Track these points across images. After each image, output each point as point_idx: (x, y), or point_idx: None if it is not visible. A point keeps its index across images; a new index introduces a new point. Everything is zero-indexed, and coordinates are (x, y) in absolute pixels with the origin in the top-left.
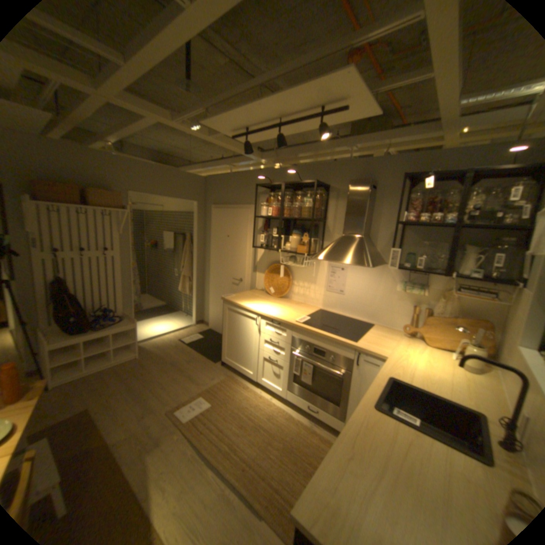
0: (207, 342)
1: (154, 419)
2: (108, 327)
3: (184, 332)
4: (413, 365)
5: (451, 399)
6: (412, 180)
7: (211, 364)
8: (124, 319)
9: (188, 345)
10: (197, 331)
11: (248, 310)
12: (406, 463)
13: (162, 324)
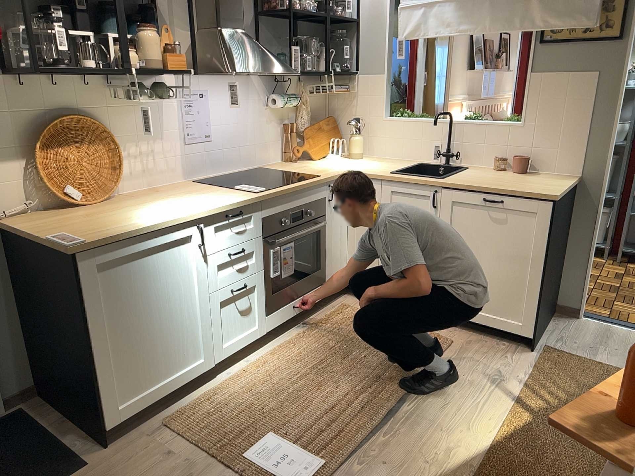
0: None
1: None
2: None
3: None
4: (359, 167)
5: (406, 166)
6: None
7: (86, 472)
8: None
9: None
10: None
11: (172, 227)
12: (487, 178)
13: None
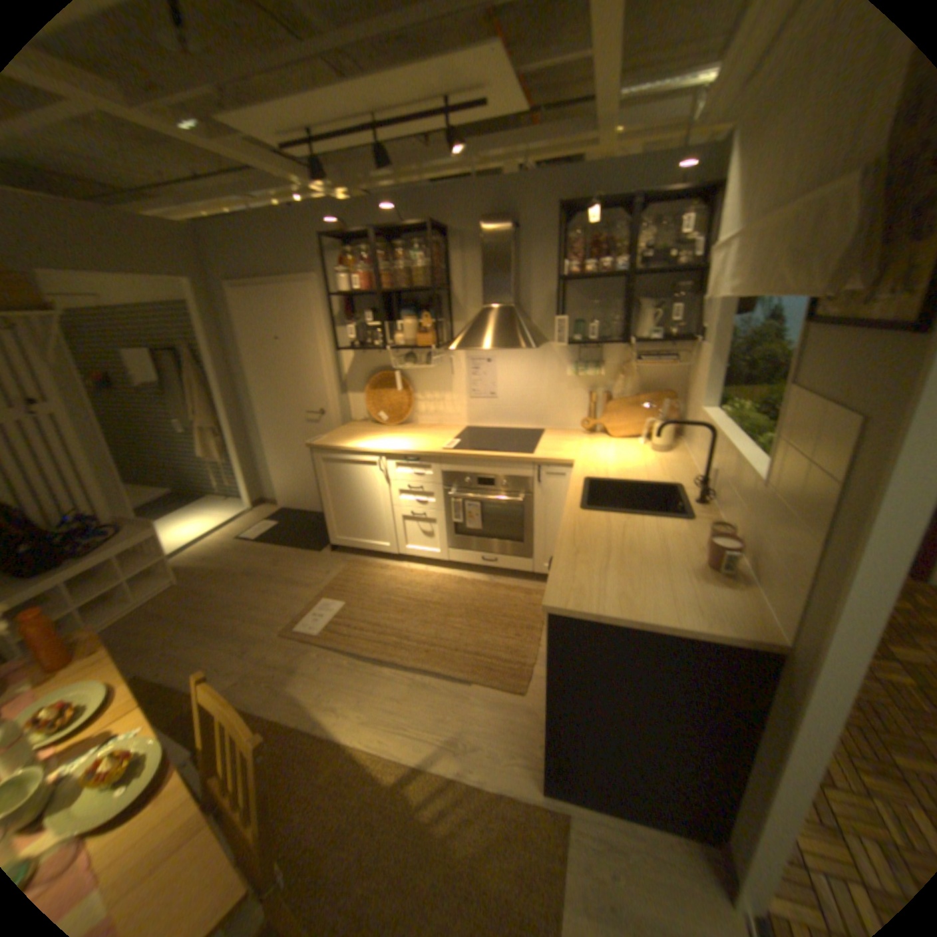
0: (290, 527)
1: (264, 646)
2: (101, 546)
3: (237, 524)
4: (601, 460)
5: (647, 480)
6: (567, 211)
7: (313, 553)
8: (122, 527)
9: (258, 541)
10: (261, 516)
11: (360, 451)
12: (624, 539)
13: (187, 523)
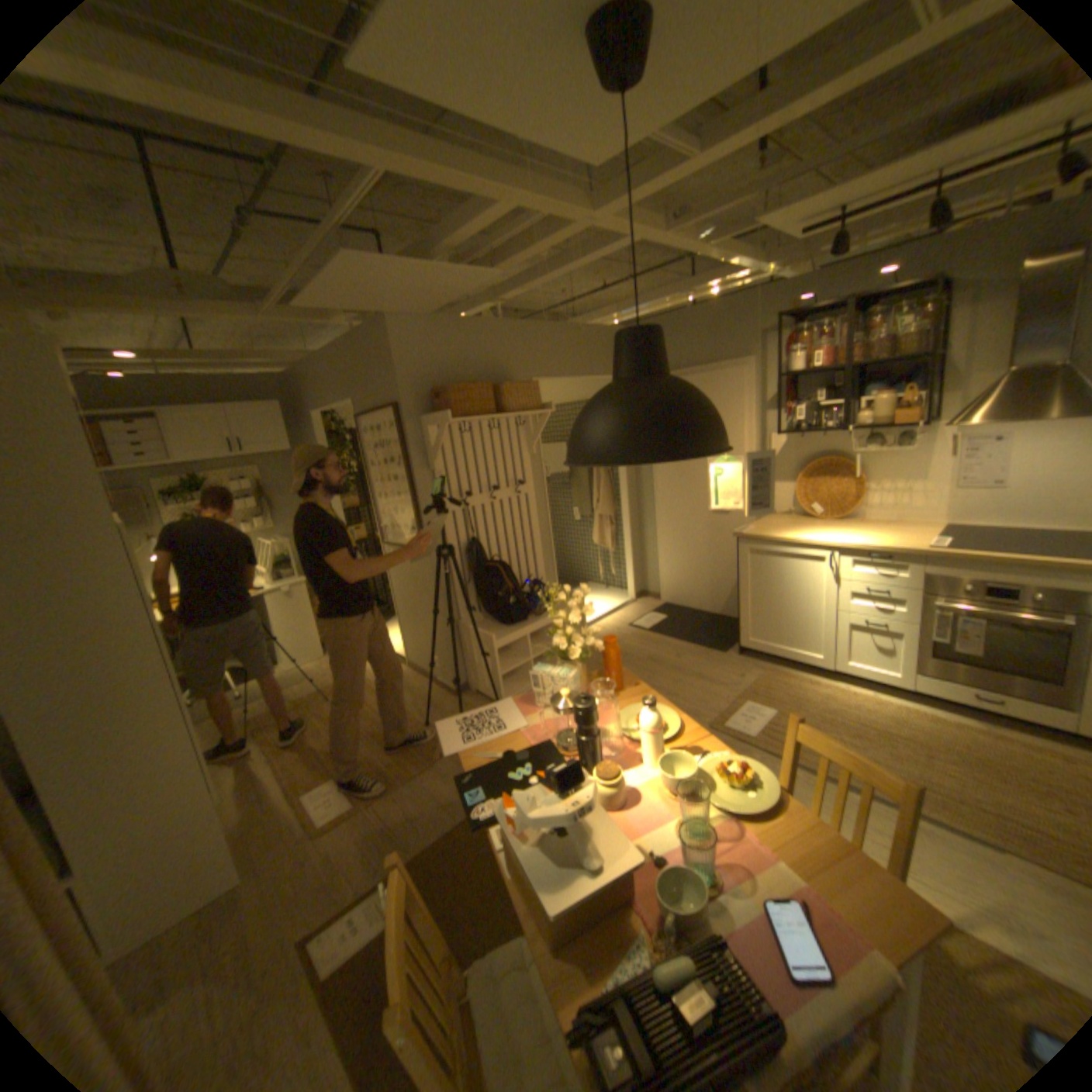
0: (683, 623)
1: None
2: None
3: (627, 612)
4: None
5: None
6: None
7: (719, 653)
8: None
9: (654, 631)
10: (648, 608)
11: (805, 544)
12: None
13: None
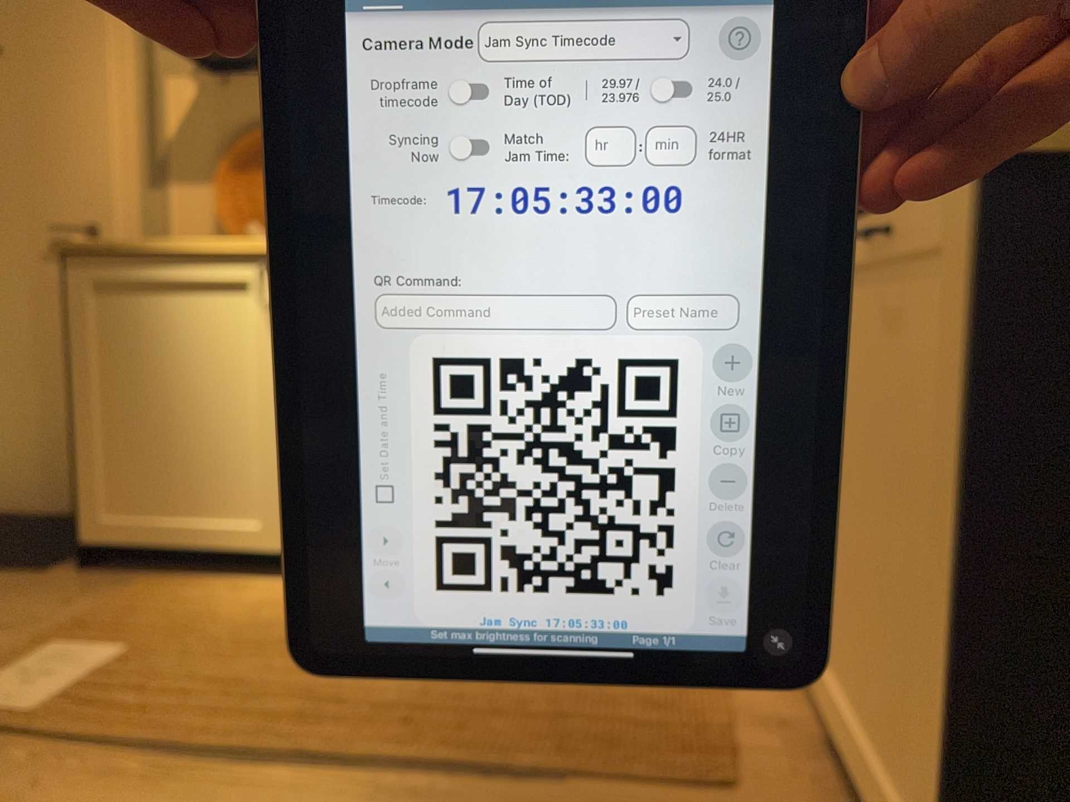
0: None
1: None
2: None
3: None
4: None
5: None
6: None
7: (20, 578)
8: None
9: None
10: None
11: (209, 254)
12: None
13: None
